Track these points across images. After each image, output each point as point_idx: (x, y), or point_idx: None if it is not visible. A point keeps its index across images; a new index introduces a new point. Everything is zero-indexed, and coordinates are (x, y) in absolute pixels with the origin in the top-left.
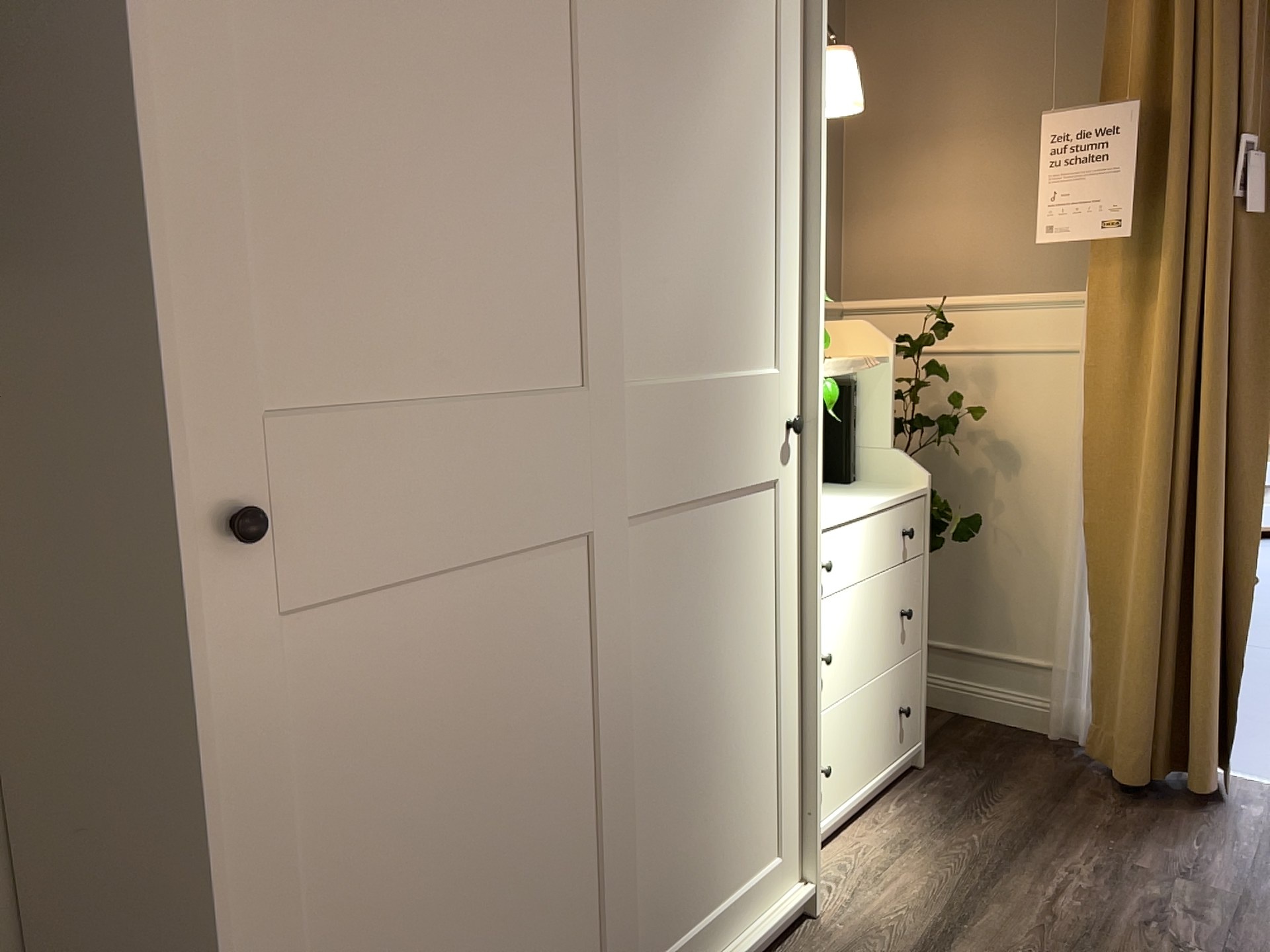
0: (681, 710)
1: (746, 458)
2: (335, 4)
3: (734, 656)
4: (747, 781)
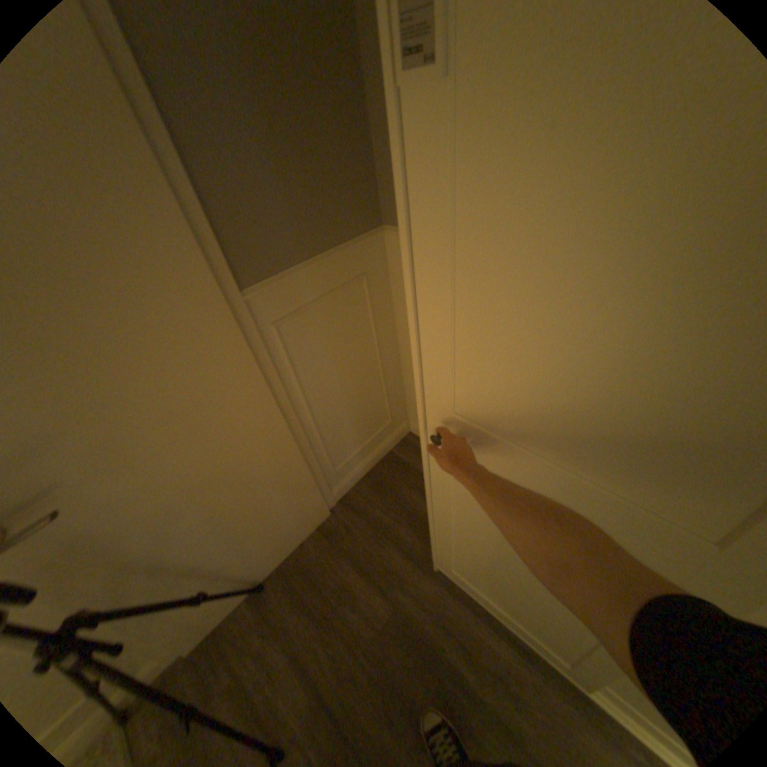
0: None
1: None
2: (506, 218)
3: None
4: None
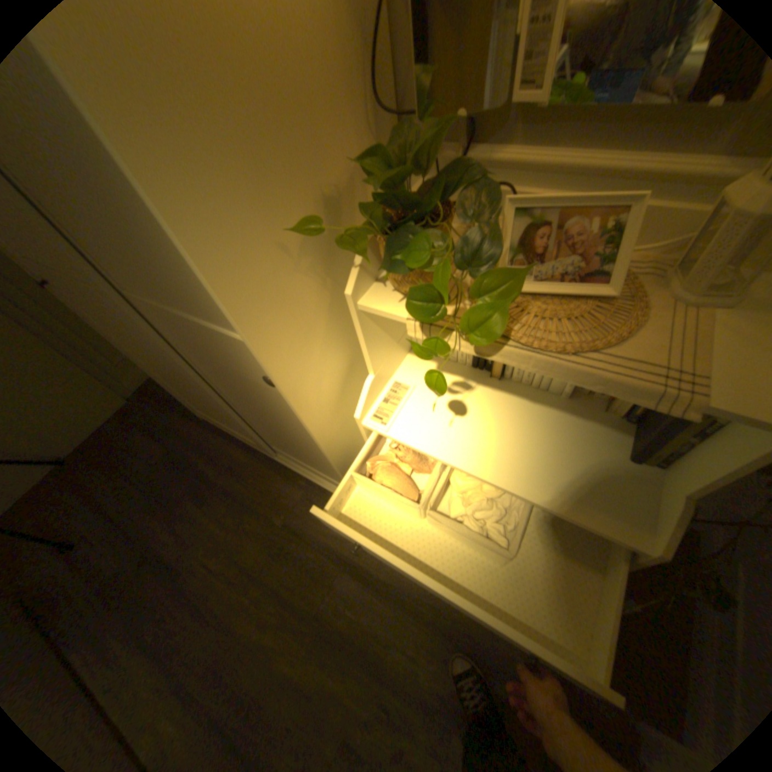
0: (259, 418)
1: (240, 368)
2: None
3: (286, 428)
4: (318, 462)
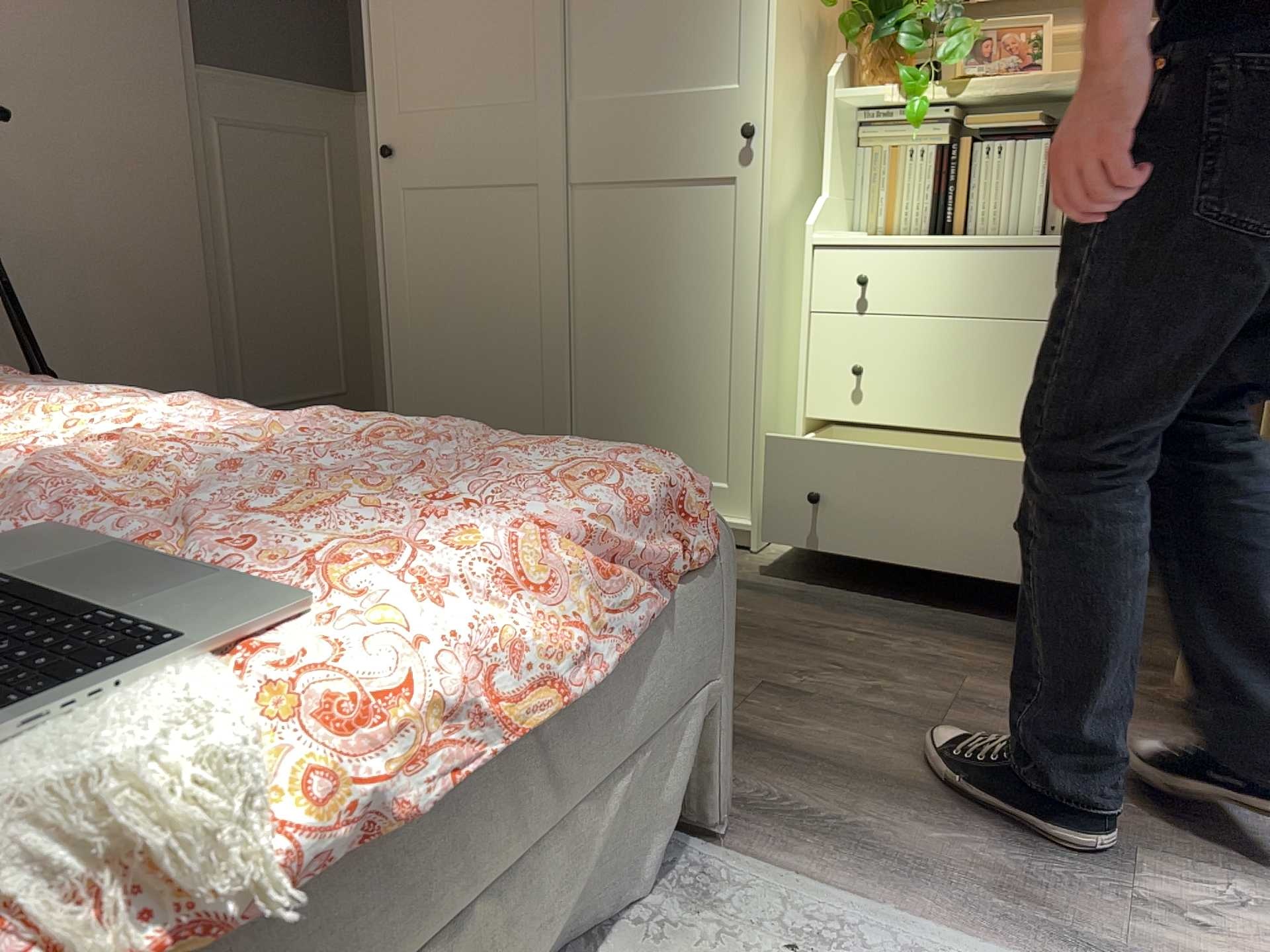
0: (624, 325)
1: (694, 156)
2: None
3: (680, 308)
4: (693, 411)
